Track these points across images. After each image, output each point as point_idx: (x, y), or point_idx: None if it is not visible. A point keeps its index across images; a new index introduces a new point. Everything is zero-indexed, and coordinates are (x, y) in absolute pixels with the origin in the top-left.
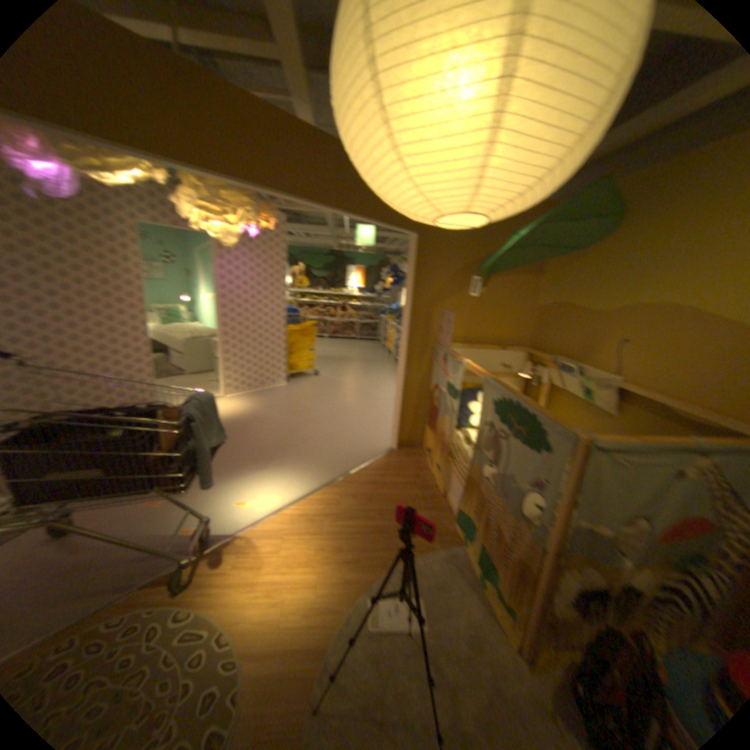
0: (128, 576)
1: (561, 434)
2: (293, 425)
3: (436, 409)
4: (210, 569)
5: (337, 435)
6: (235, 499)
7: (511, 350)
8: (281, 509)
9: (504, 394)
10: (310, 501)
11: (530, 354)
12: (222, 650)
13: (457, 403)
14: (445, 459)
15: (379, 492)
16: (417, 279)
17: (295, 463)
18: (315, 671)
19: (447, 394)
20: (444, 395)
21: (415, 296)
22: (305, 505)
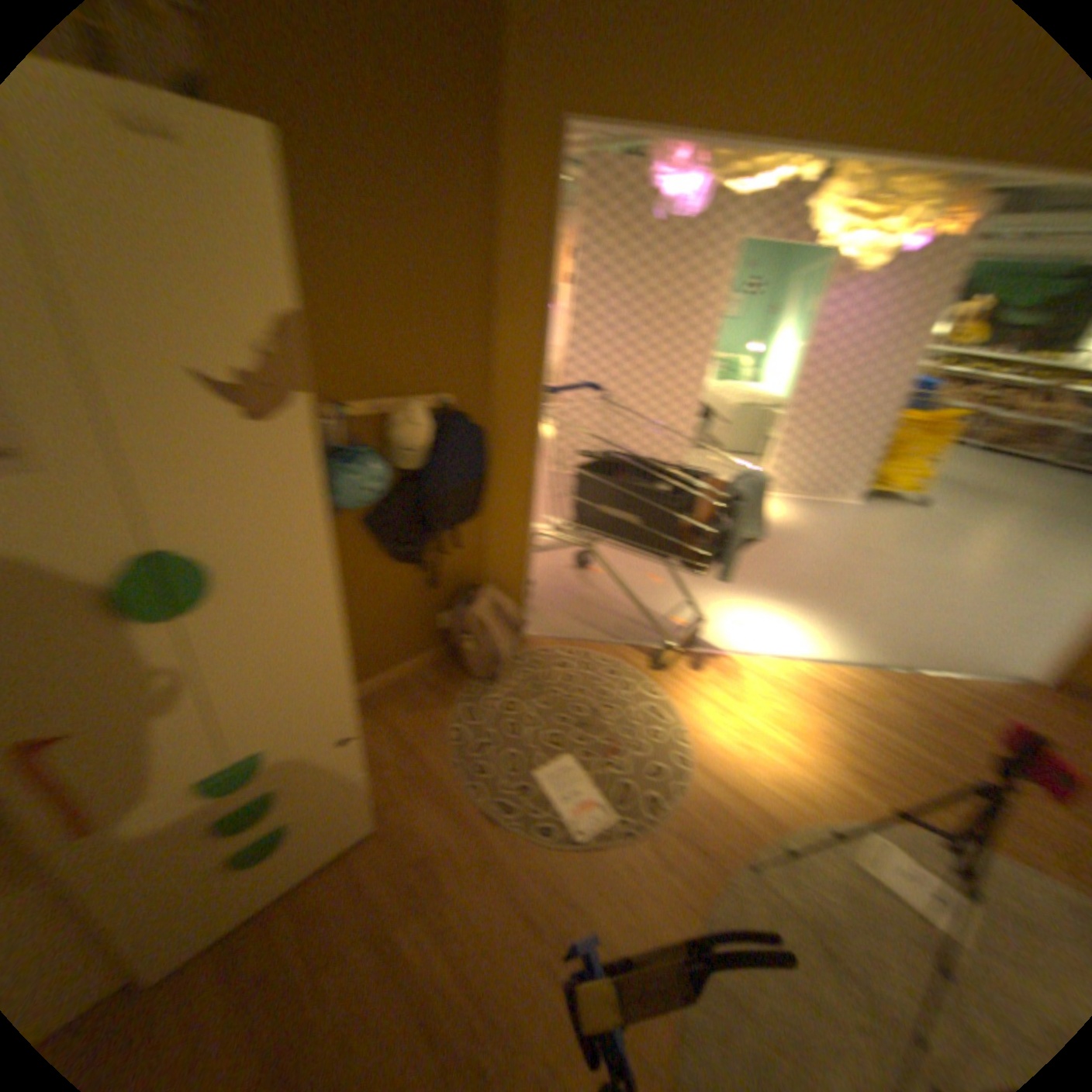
0: (624, 631)
1: None
2: (852, 567)
3: None
4: (693, 671)
5: (925, 612)
6: (740, 619)
7: None
8: (794, 661)
9: None
10: (839, 675)
11: None
12: (684, 746)
13: None
14: None
15: (972, 731)
16: None
17: (835, 618)
18: (772, 843)
19: None
20: None
21: None
22: (830, 675)
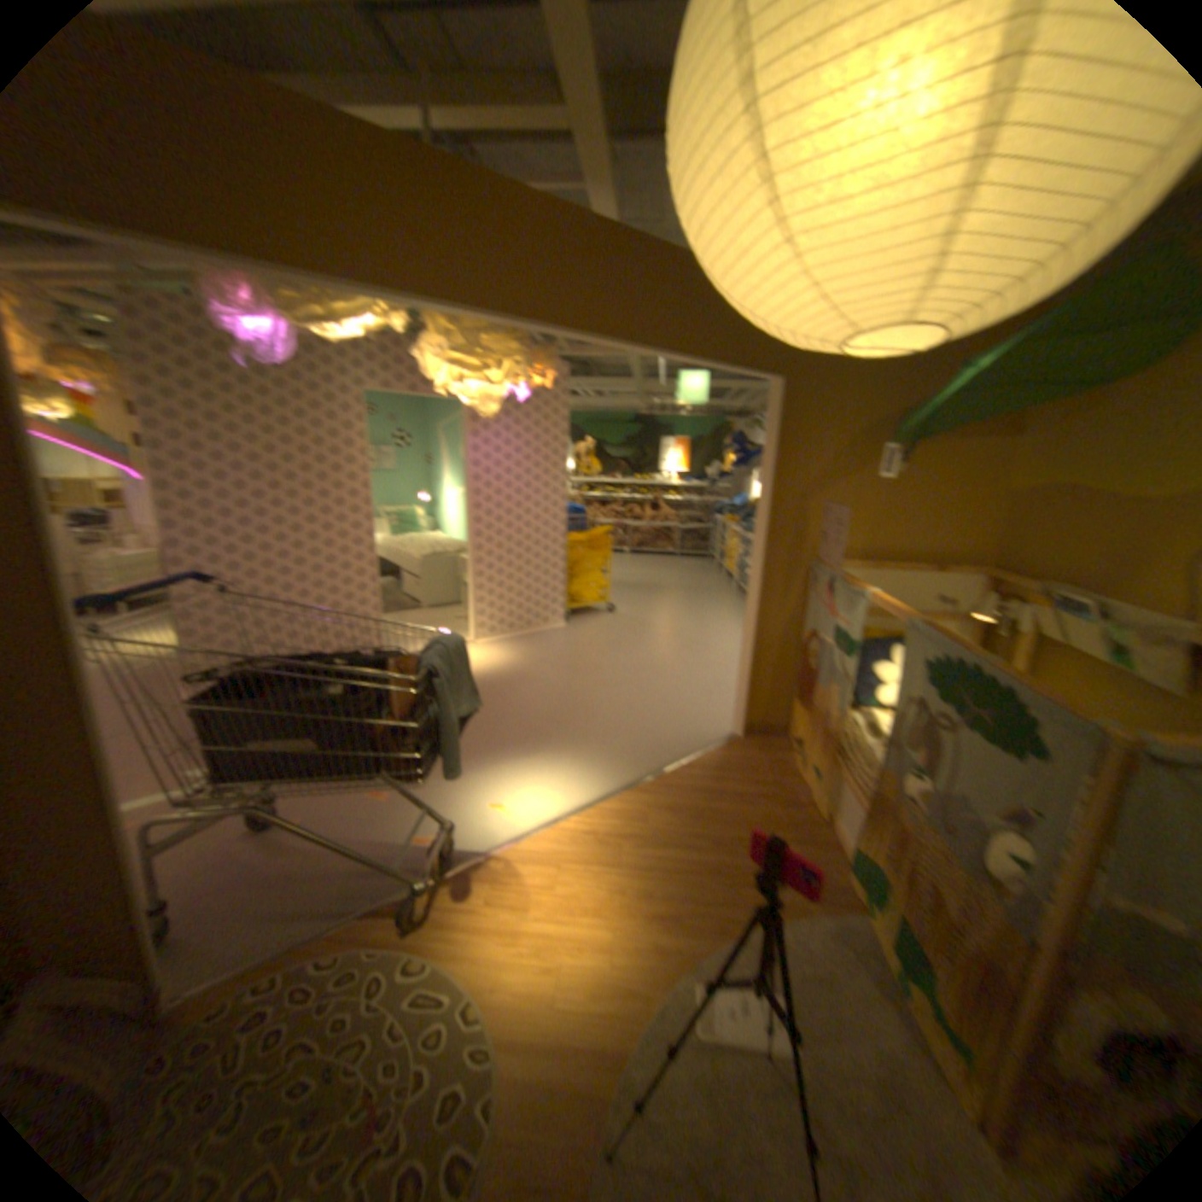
0: (344, 897)
1: (1071, 728)
2: (576, 689)
3: (815, 672)
4: (454, 902)
5: (644, 709)
6: (490, 798)
7: (957, 572)
8: (558, 820)
9: (949, 649)
10: (602, 812)
11: (995, 580)
12: (470, 1029)
13: (854, 662)
14: (832, 759)
15: (715, 807)
16: (782, 453)
17: (579, 749)
18: (610, 1089)
19: (837, 646)
20: (830, 648)
21: (779, 481)
22: (595, 816)
